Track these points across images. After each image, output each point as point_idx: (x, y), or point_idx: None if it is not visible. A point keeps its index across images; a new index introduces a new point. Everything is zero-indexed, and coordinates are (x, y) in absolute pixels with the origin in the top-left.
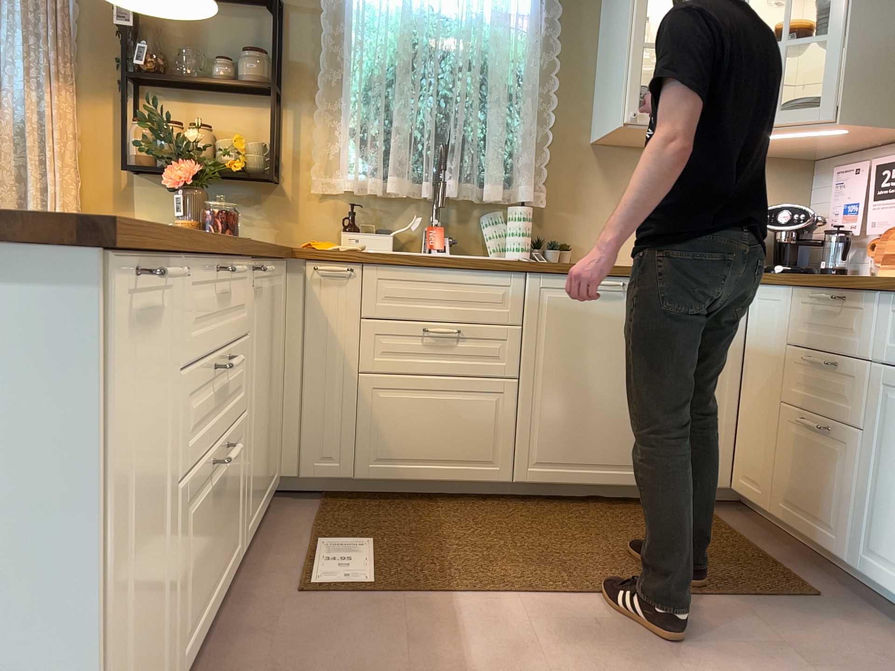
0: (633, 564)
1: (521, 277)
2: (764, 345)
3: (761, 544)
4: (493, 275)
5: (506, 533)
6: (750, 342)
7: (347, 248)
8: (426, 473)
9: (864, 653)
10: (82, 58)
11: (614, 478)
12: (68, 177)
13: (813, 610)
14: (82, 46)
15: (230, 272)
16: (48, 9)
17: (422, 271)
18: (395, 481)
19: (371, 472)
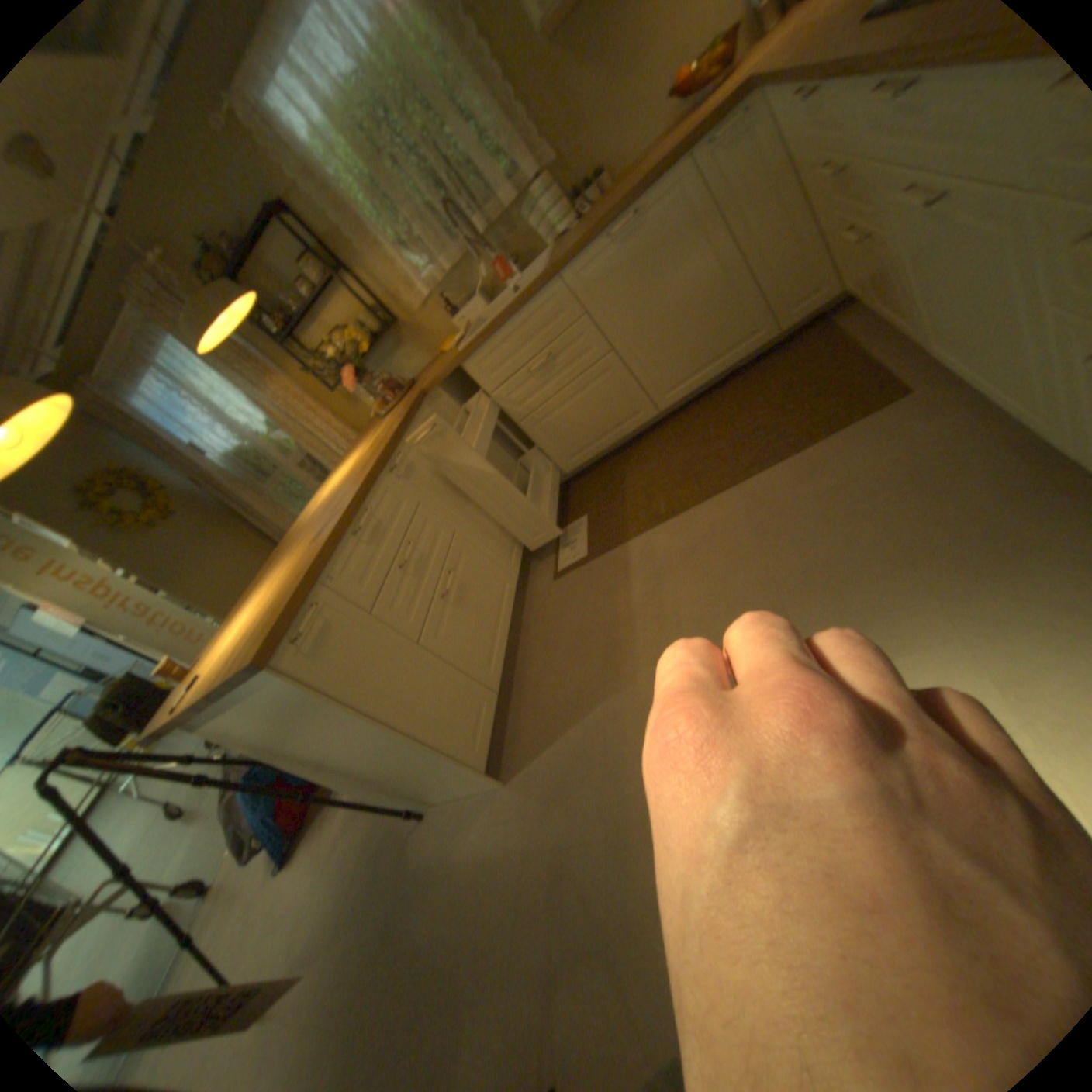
0: (749, 442)
1: (556, 282)
2: (798, 151)
3: (874, 341)
4: (538, 298)
5: (664, 459)
6: (789, 150)
7: (463, 328)
8: (603, 445)
9: (930, 448)
10: (257, 350)
11: (733, 358)
12: (320, 417)
13: (897, 413)
14: (249, 343)
15: (362, 524)
16: (217, 347)
17: (495, 338)
18: (589, 460)
19: (572, 465)
